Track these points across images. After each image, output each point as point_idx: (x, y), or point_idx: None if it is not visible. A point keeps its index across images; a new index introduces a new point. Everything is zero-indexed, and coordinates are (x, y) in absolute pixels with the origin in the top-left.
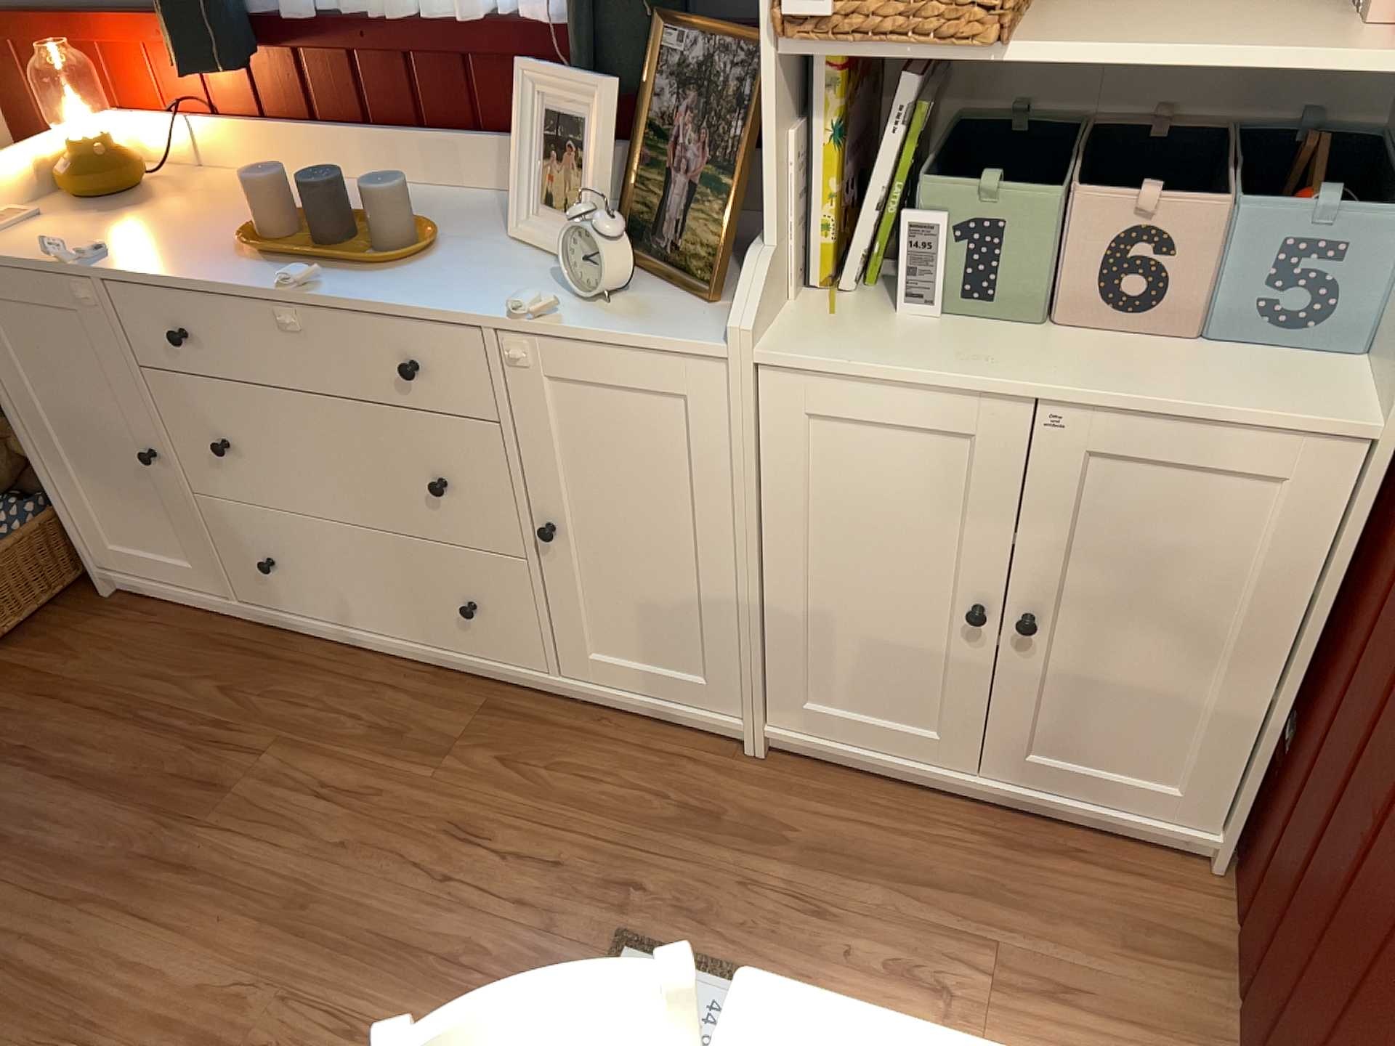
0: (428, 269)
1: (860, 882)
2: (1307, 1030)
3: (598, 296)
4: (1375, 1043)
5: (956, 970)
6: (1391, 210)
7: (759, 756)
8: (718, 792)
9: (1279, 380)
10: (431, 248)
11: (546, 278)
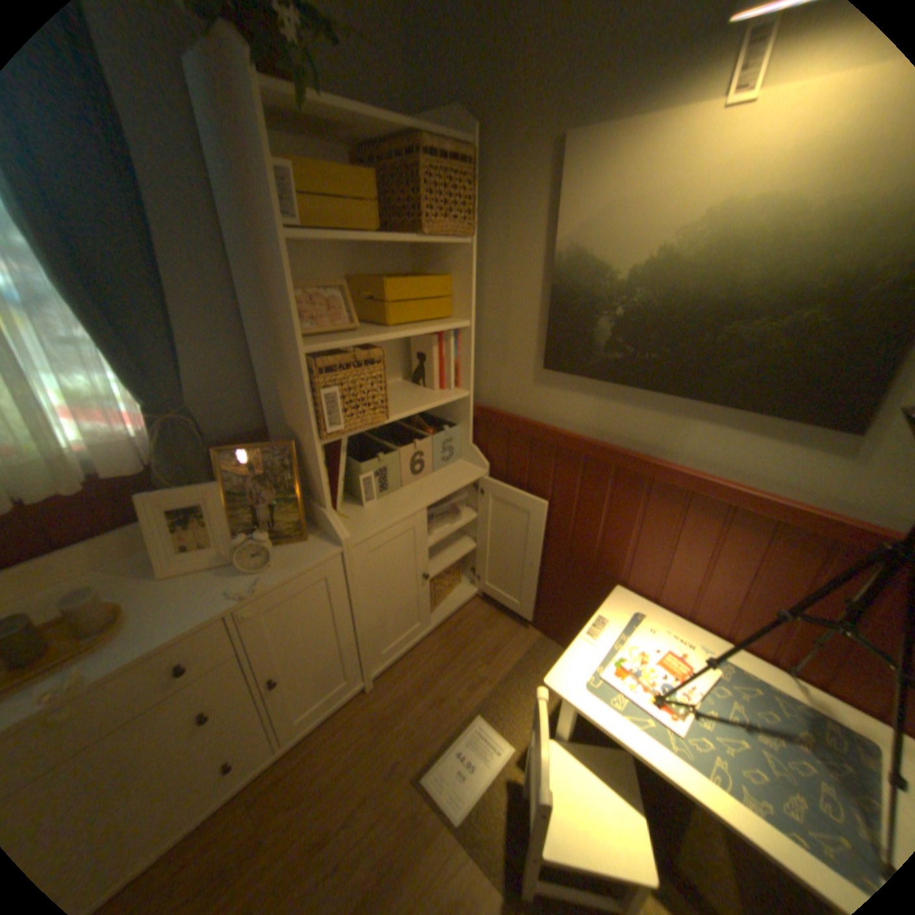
0: (131, 620)
1: (439, 683)
2: (558, 594)
3: (265, 565)
4: (586, 577)
5: (481, 672)
6: (455, 423)
7: (371, 689)
8: (376, 713)
9: (457, 470)
10: (119, 611)
11: (212, 578)
